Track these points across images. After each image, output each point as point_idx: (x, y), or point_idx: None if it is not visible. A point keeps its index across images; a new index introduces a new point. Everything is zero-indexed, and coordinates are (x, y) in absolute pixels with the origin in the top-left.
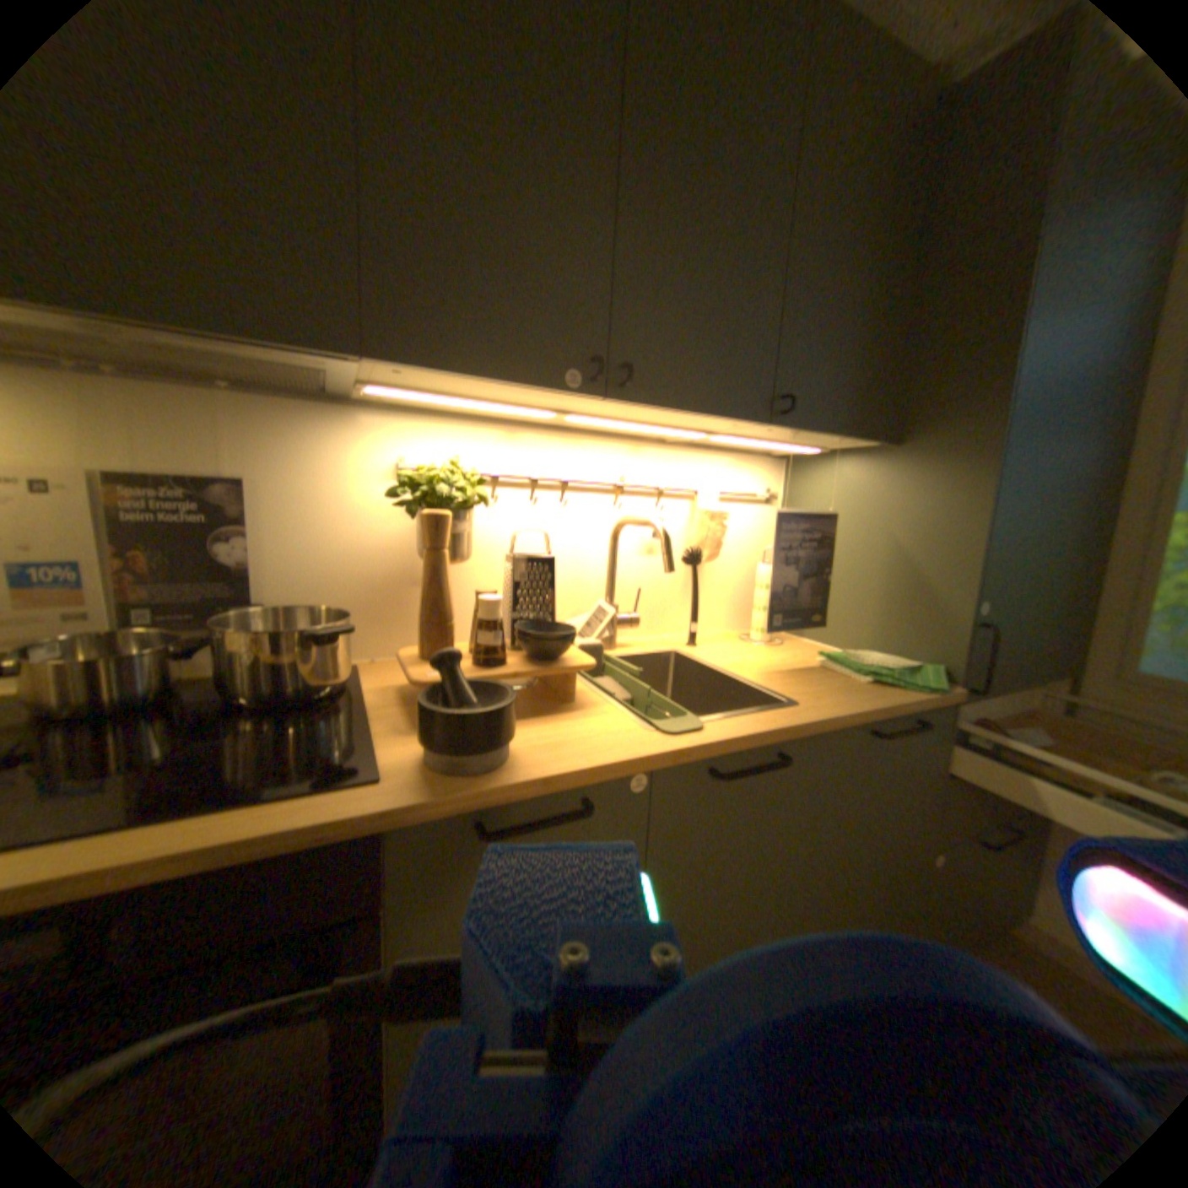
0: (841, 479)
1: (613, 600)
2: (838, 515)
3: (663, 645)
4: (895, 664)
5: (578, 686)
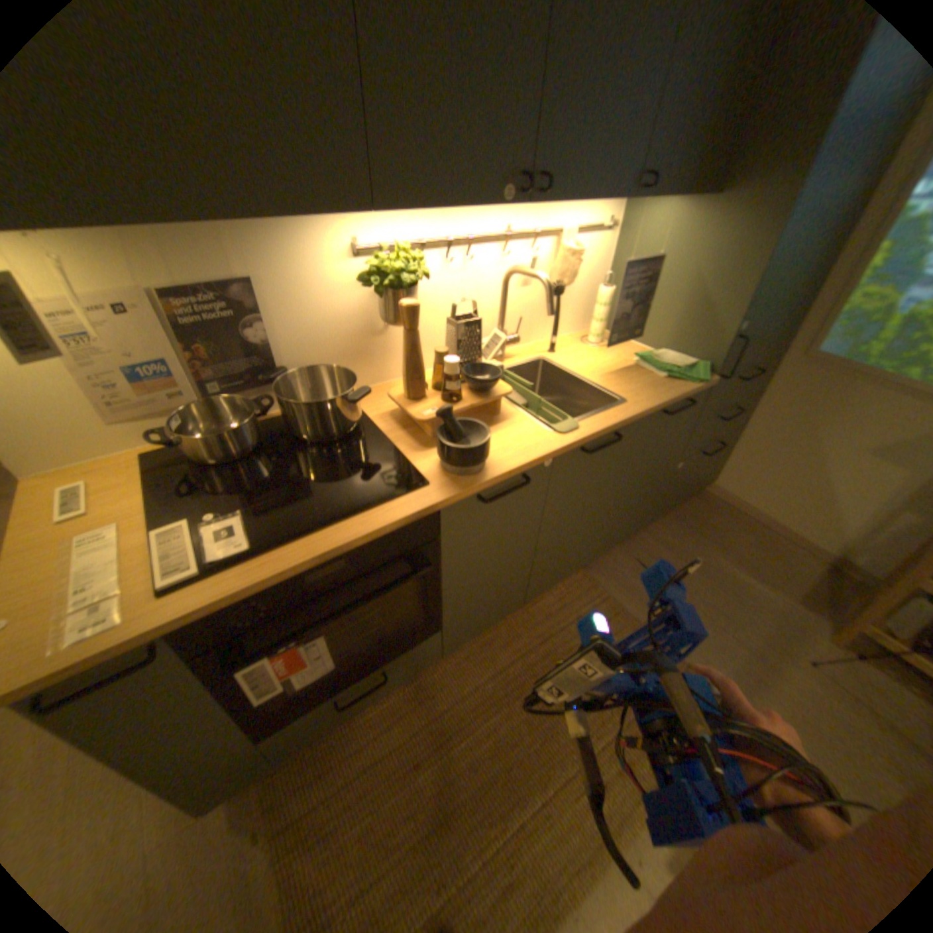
0: (670, 217)
1: (502, 328)
2: (662, 247)
3: (533, 353)
4: (681, 365)
5: (497, 401)
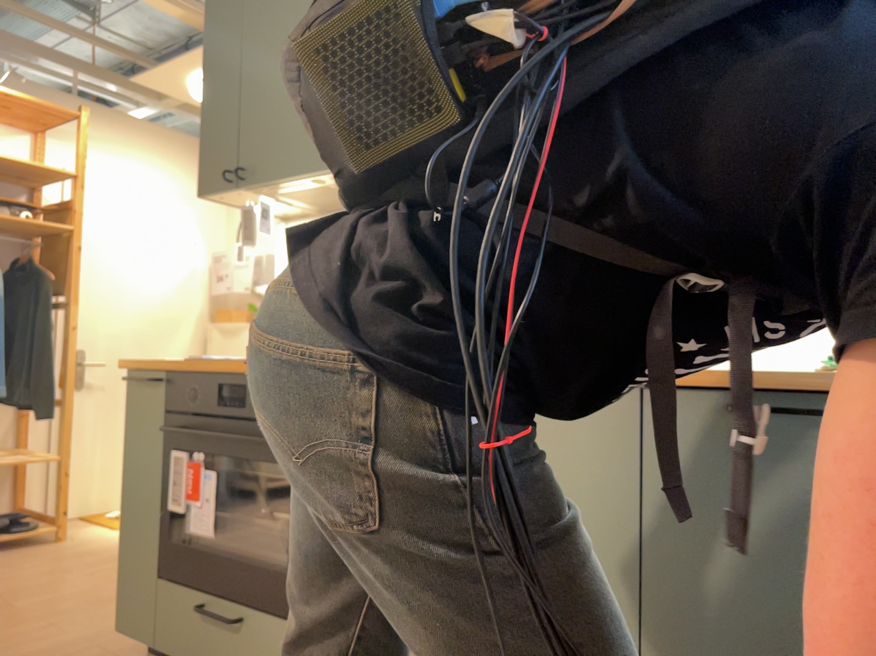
0: None
1: None
2: None
3: None
4: None
5: None
